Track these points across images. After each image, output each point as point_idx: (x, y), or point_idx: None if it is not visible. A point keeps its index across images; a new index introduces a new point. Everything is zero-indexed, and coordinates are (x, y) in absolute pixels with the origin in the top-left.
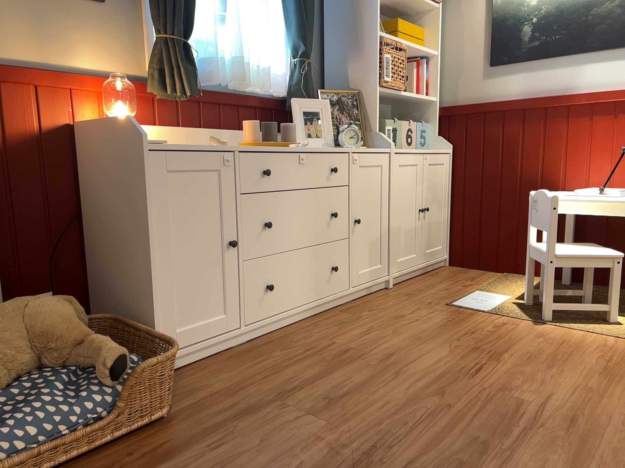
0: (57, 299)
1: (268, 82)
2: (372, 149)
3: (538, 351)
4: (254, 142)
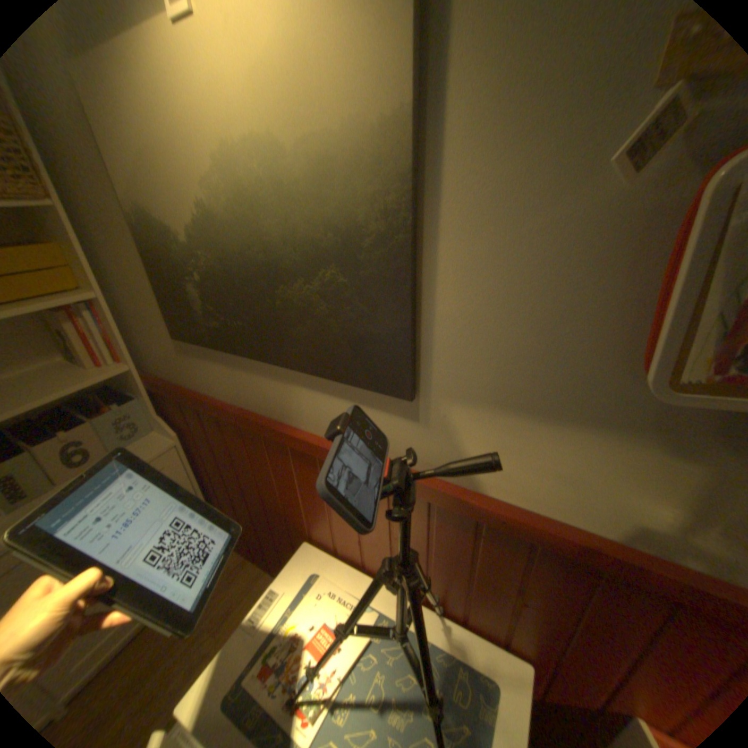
0: None
1: None
2: None
3: None
4: None
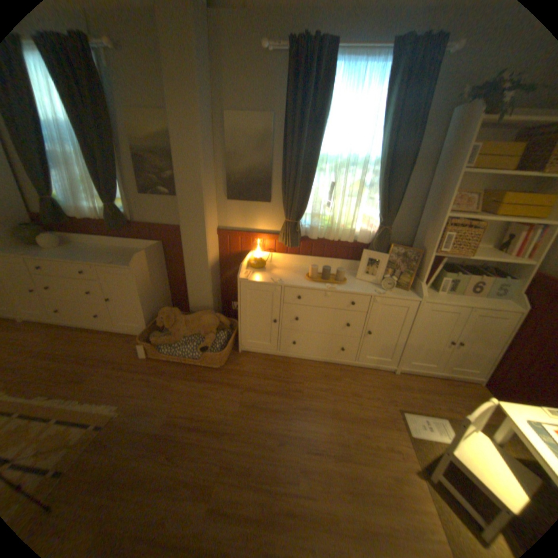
0: (214, 316)
1: (360, 235)
2: (407, 295)
3: (370, 484)
4: (309, 278)
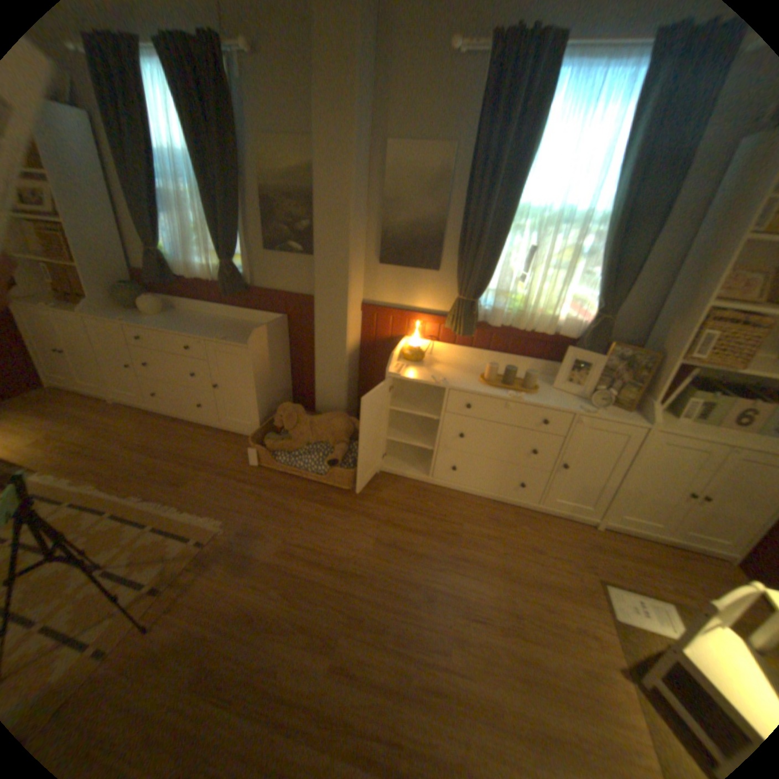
0: (347, 421)
1: (565, 325)
2: (630, 418)
3: (550, 674)
4: (484, 381)
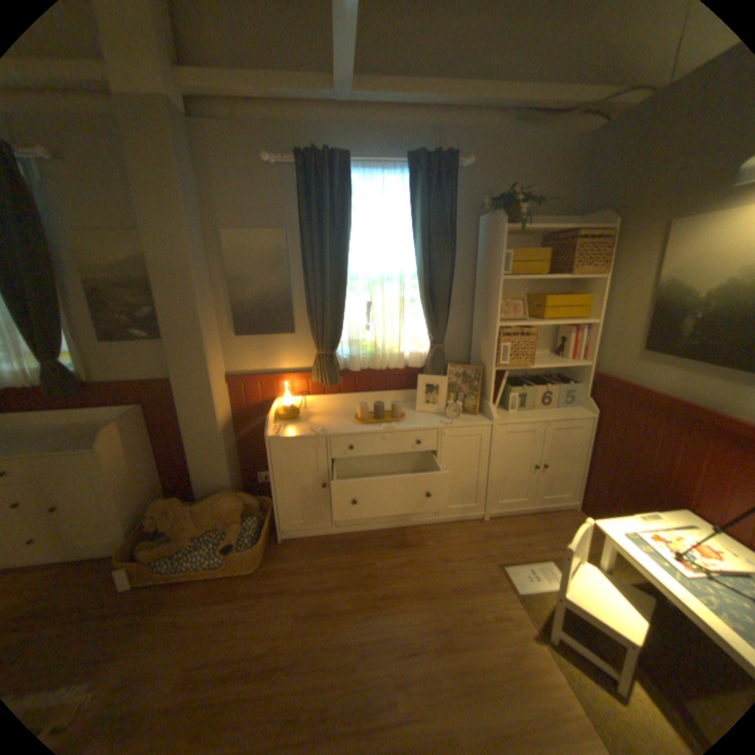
0: (234, 498)
1: (410, 358)
2: (477, 420)
3: (484, 674)
4: (359, 420)
